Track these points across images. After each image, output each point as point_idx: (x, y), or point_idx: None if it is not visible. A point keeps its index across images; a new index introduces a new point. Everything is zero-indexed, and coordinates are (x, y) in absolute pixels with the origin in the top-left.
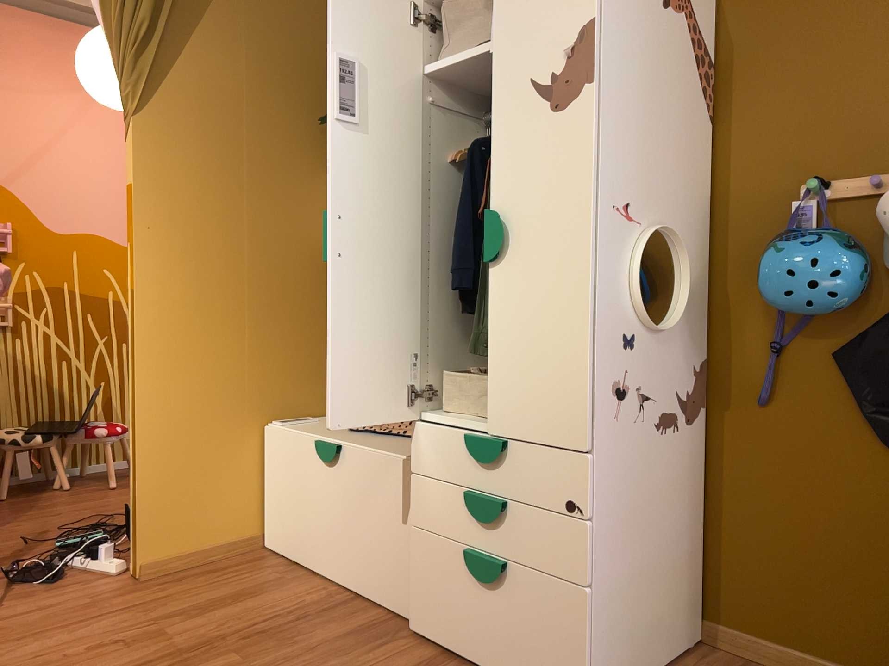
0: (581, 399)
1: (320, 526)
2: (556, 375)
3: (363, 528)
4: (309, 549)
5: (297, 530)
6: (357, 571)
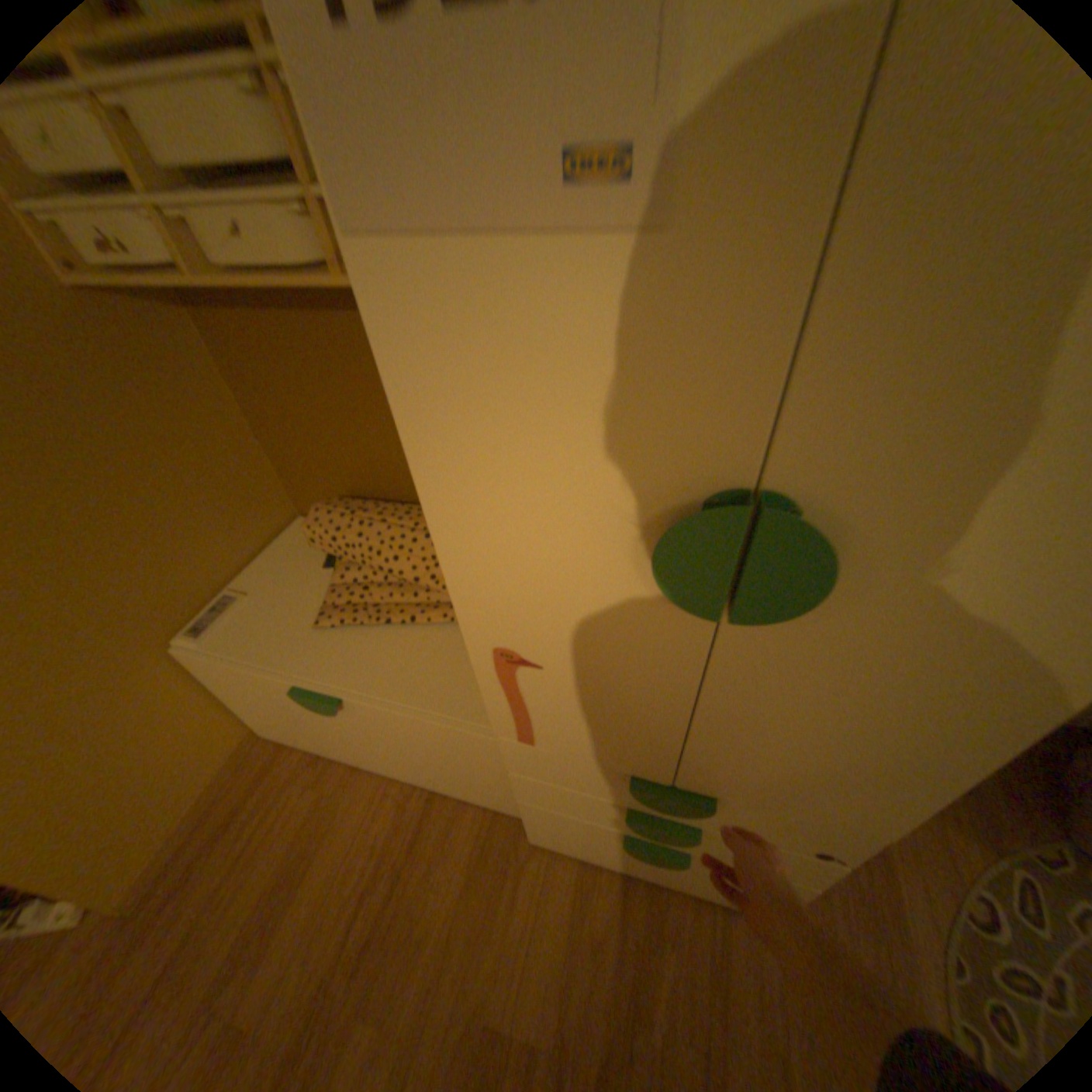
0: (912, 809)
1: (344, 744)
2: (865, 777)
3: (421, 760)
4: (336, 753)
5: (308, 739)
6: (424, 780)
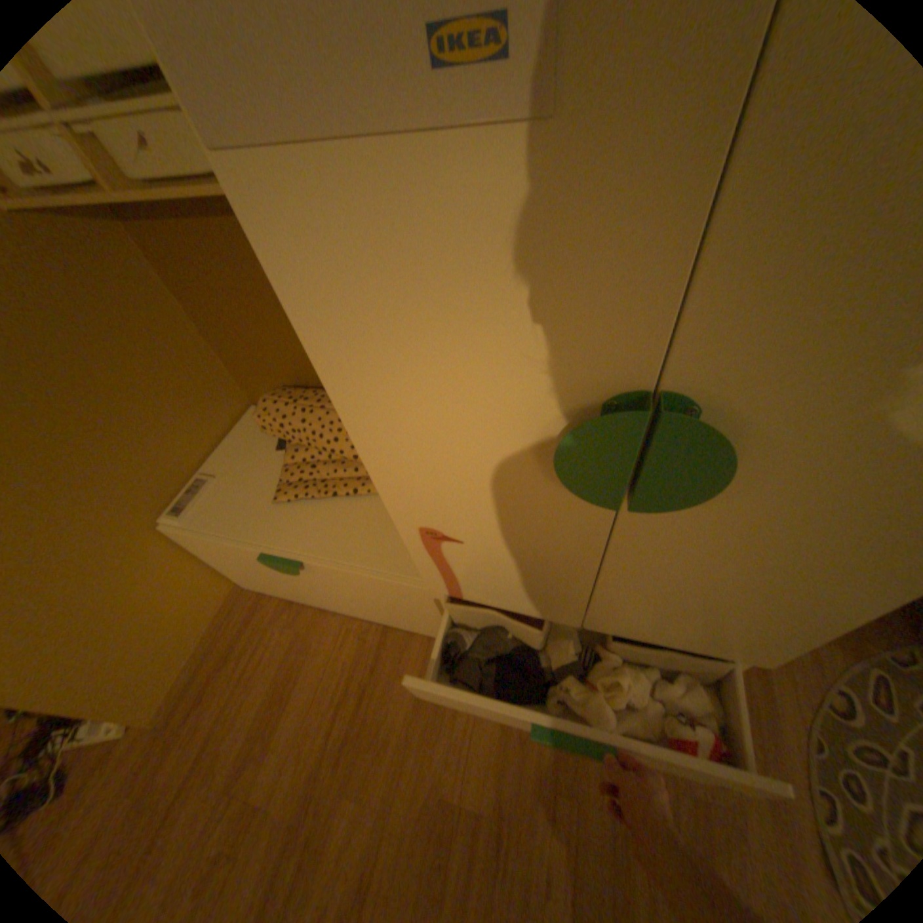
0: (791, 646)
1: (310, 593)
2: (751, 623)
3: (373, 604)
4: (305, 599)
5: (281, 589)
6: (378, 617)
